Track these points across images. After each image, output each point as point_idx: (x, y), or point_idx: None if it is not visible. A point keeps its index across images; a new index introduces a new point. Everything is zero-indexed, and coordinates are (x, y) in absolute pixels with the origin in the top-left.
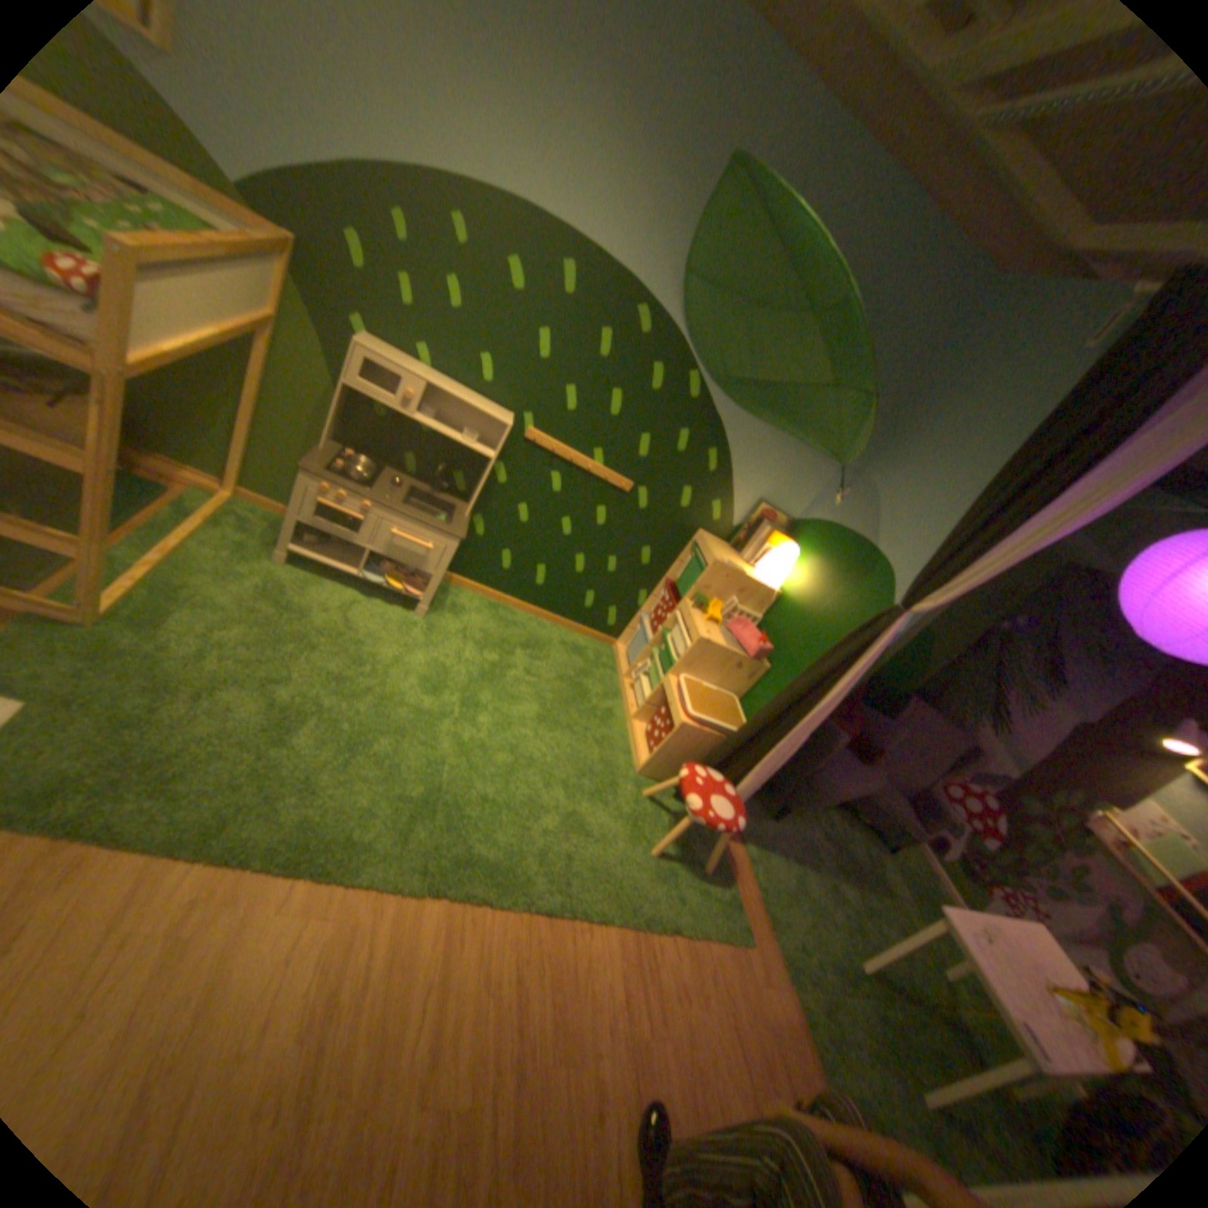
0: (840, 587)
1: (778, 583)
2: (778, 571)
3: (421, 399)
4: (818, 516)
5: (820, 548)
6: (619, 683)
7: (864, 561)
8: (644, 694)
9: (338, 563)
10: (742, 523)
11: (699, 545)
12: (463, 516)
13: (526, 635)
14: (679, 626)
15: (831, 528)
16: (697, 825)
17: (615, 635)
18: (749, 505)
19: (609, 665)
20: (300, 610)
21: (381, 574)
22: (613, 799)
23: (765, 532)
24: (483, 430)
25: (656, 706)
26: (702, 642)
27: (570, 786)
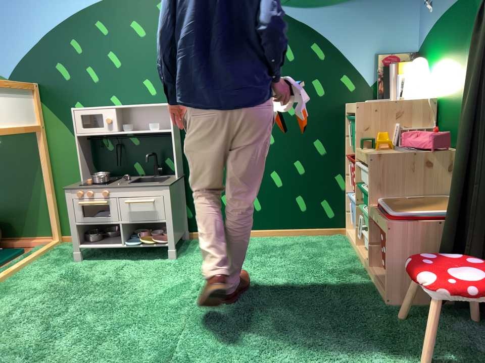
0: (465, 42)
1: (425, 89)
2: (418, 80)
3: (115, 117)
4: (426, 29)
5: (439, 42)
6: (356, 250)
7: (467, 8)
8: (370, 239)
9: (111, 243)
10: (374, 77)
11: (348, 108)
12: (173, 177)
13: (263, 246)
14: (362, 166)
15: (437, 24)
16: (444, 297)
17: (340, 221)
18: (369, 61)
19: (344, 243)
20: (87, 277)
21: (139, 239)
22: (364, 326)
23: (392, 67)
24: (164, 120)
25: (374, 235)
26: (375, 156)
27: (311, 325)
